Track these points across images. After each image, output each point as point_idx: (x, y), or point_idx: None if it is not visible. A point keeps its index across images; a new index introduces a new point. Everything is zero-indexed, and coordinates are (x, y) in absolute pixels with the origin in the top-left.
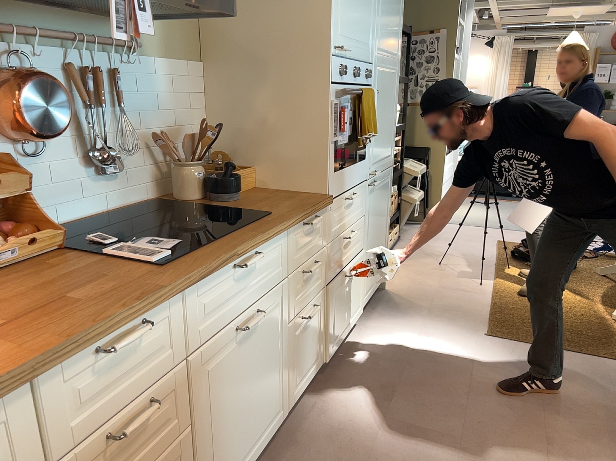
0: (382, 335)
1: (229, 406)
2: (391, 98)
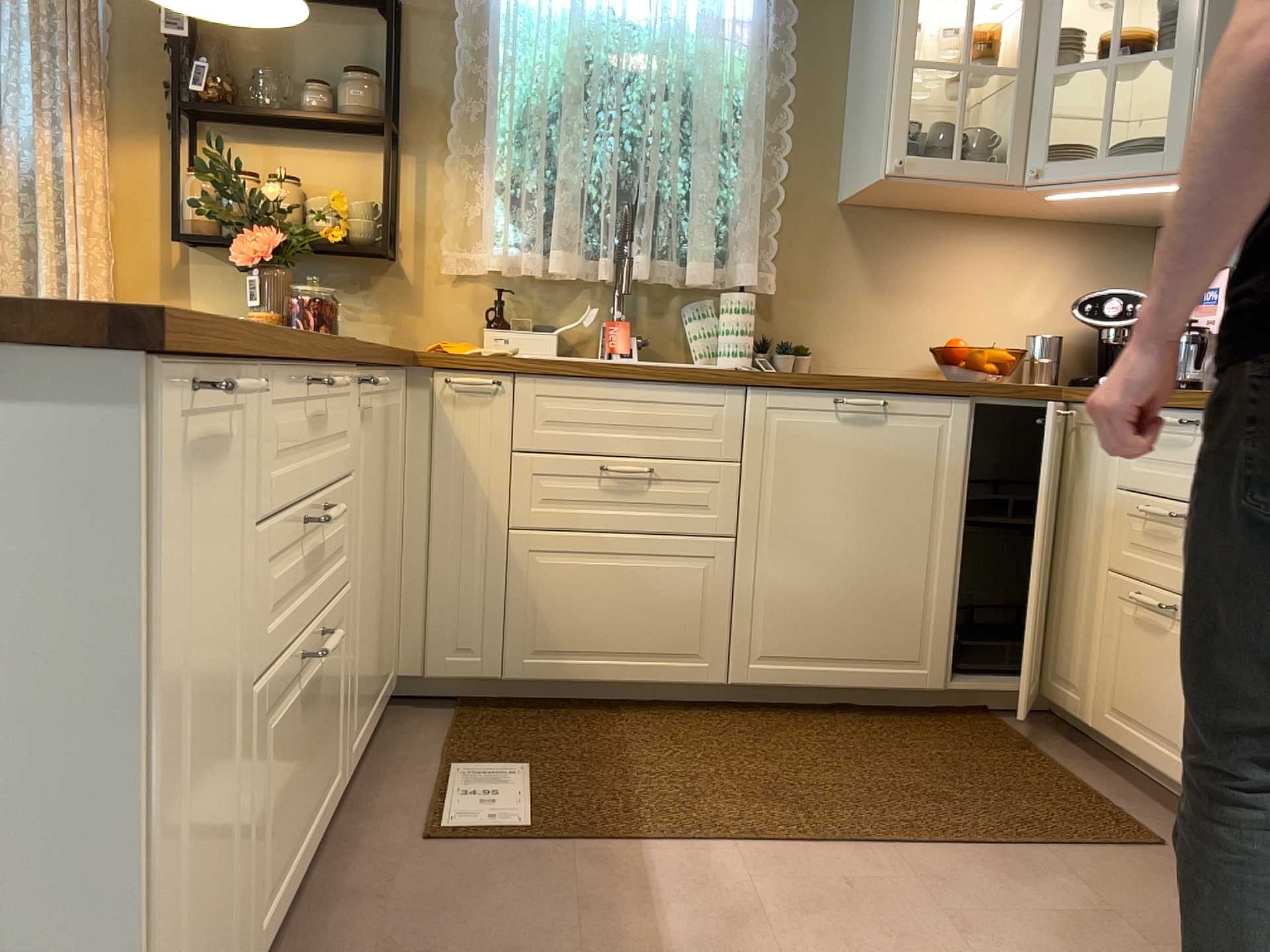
0: None
1: None
2: None
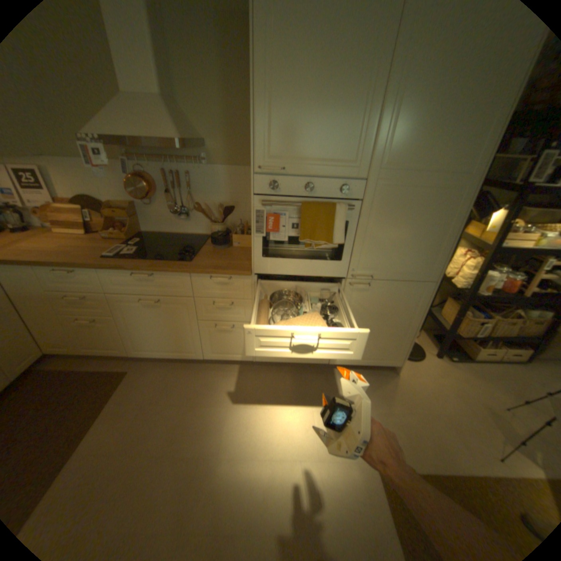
0: (323, 388)
1: (142, 326)
2: (435, 215)
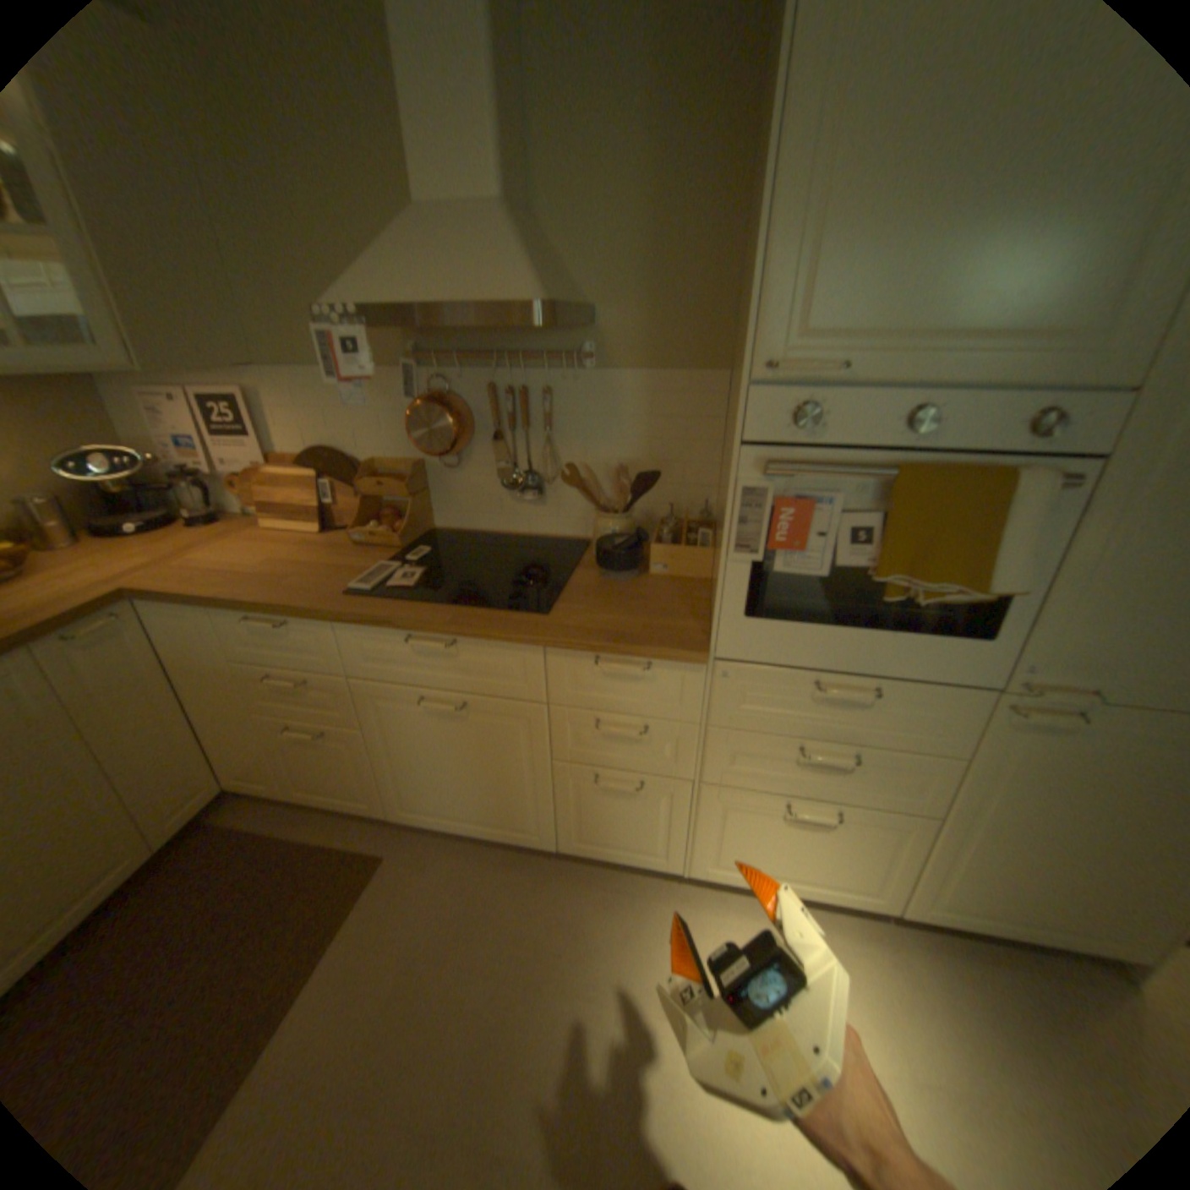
0: (890, 993)
1: (422, 759)
2: None
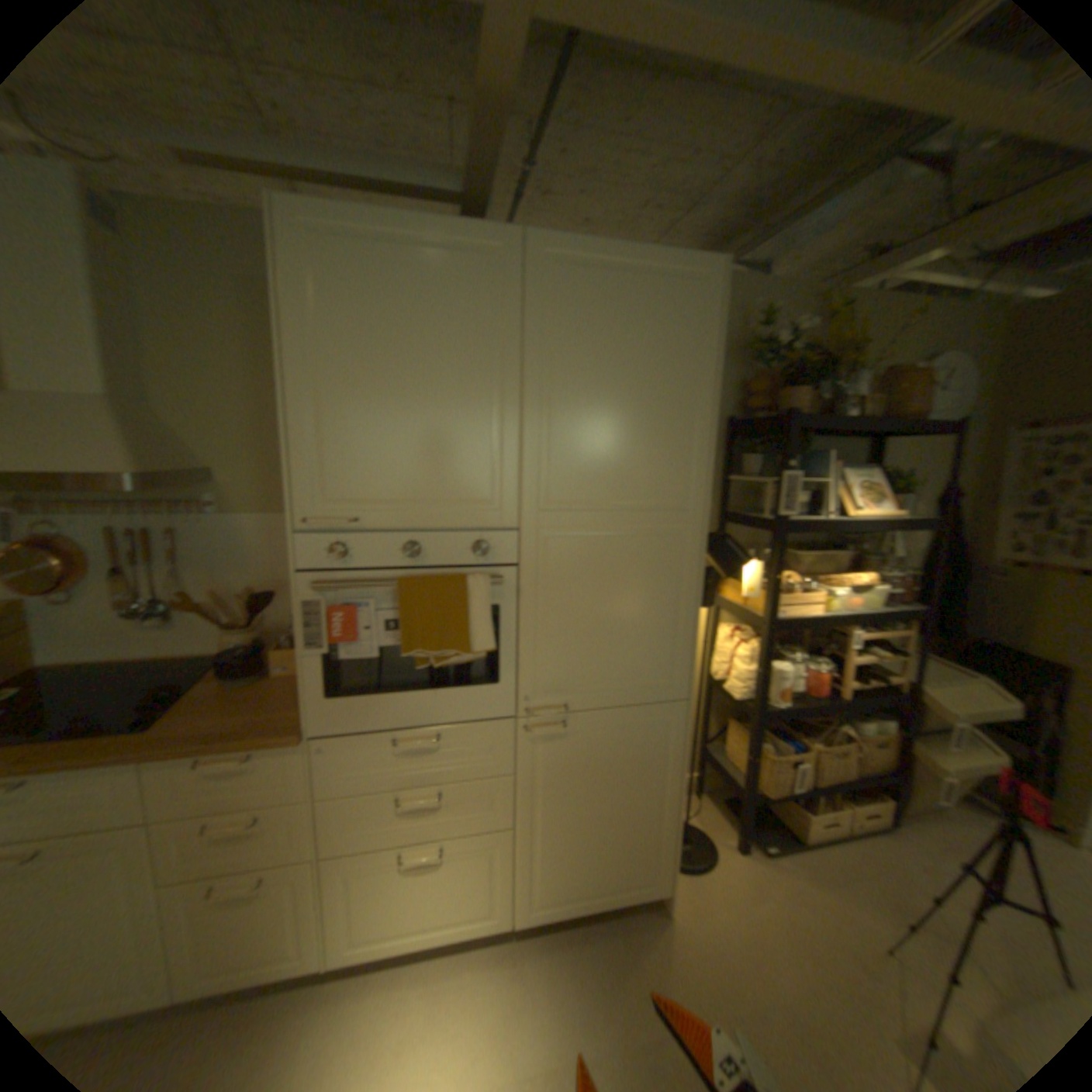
0: (507, 1006)
1: None
2: (652, 580)
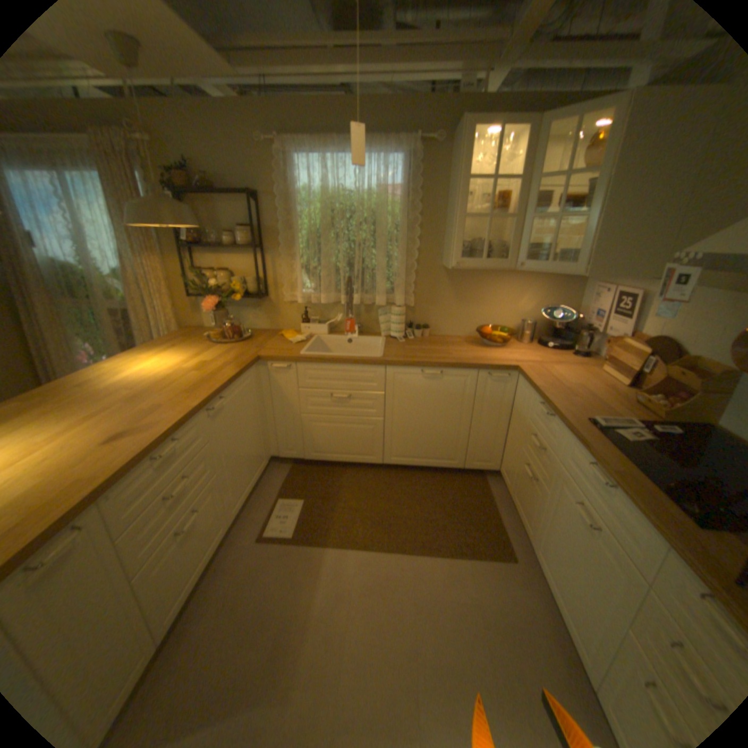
0: None
1: (564, 538)
2: None
